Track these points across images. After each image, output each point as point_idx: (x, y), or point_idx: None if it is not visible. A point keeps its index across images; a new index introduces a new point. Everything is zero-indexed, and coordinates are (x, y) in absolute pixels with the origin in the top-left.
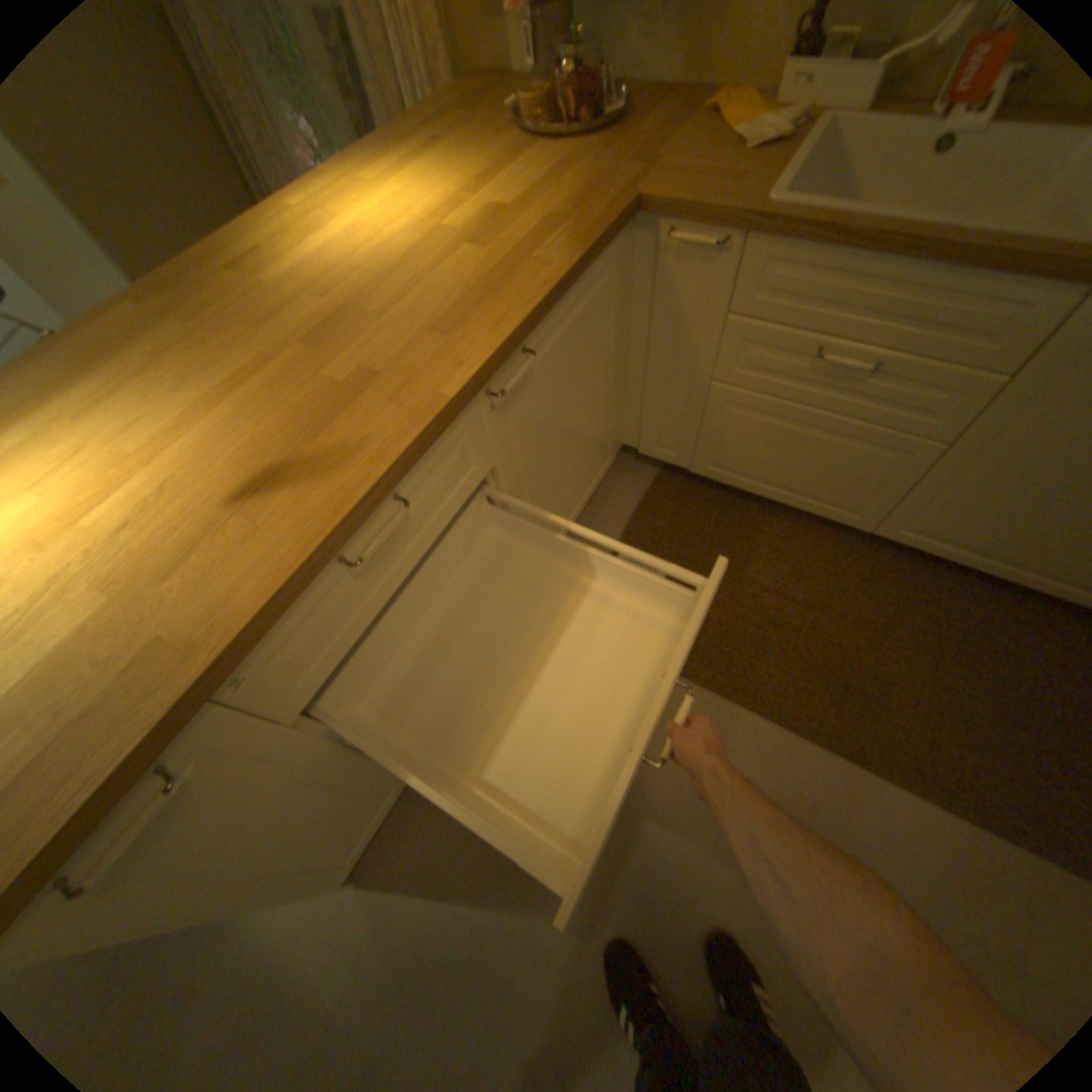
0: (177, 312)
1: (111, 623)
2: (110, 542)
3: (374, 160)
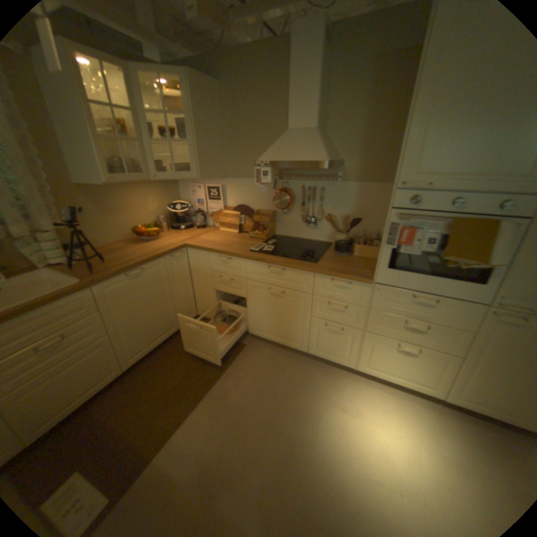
0: None
1: None
2: None
3: None
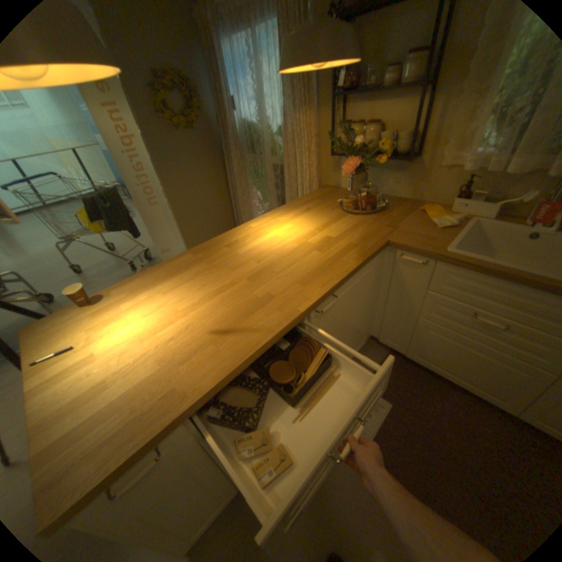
0: (206, 260)
1: (158, 379)
2: (165, 345)
3: (285, 214)
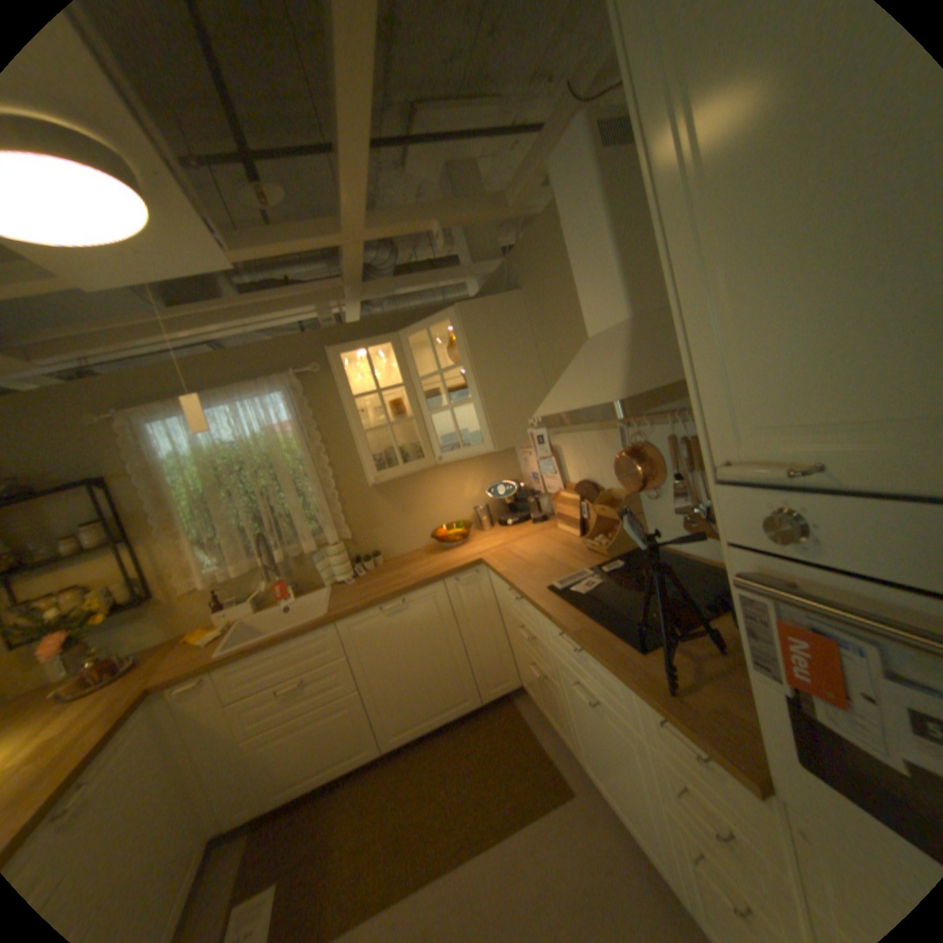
0: None
1: None
2: None
3: None
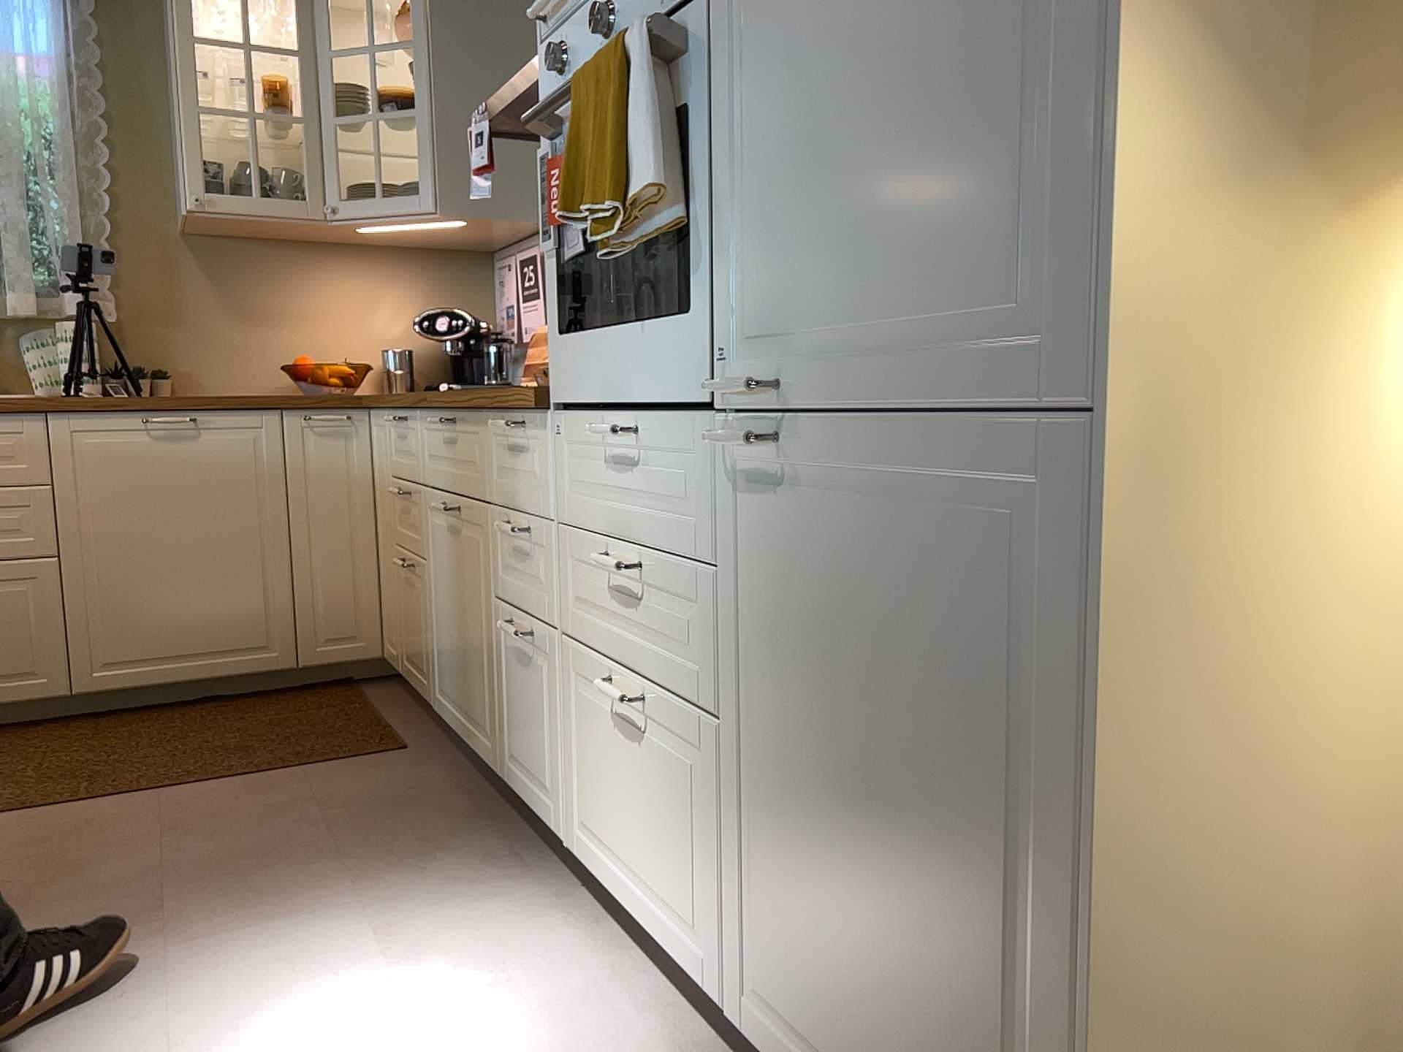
0: None
1: None
2: None
3: None
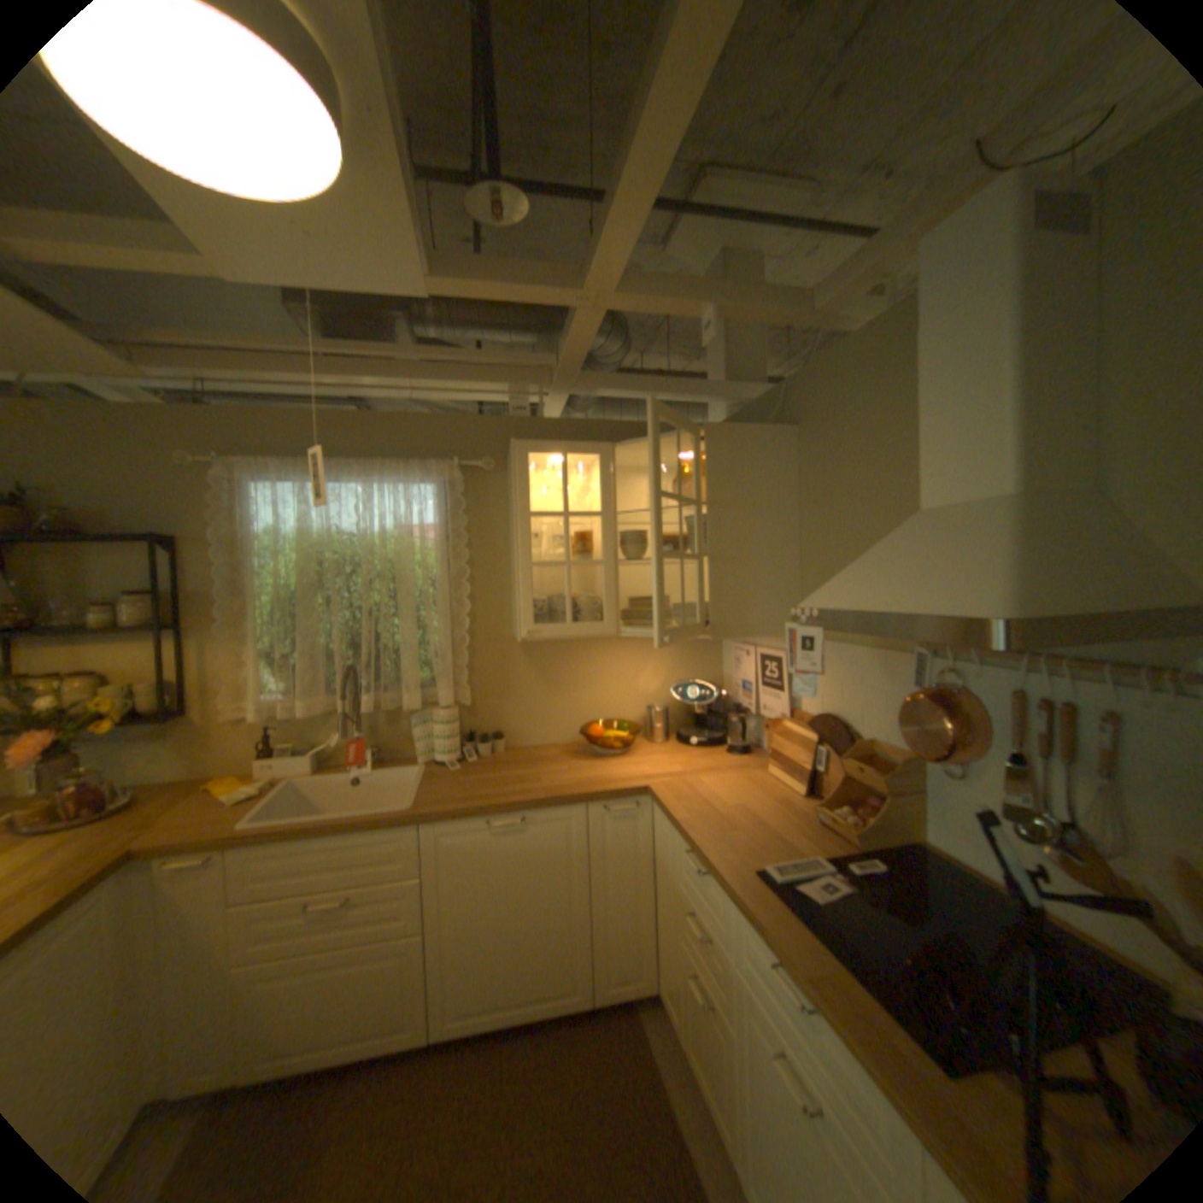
0: None
1: None
2: None
3: None
